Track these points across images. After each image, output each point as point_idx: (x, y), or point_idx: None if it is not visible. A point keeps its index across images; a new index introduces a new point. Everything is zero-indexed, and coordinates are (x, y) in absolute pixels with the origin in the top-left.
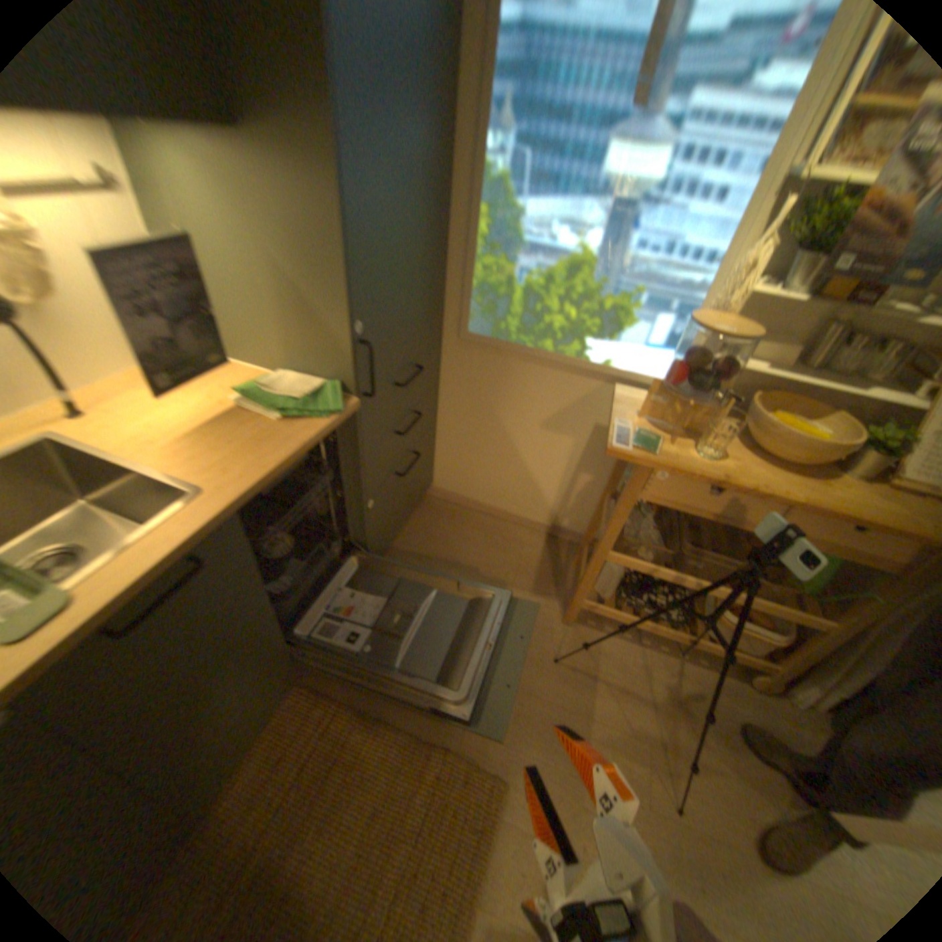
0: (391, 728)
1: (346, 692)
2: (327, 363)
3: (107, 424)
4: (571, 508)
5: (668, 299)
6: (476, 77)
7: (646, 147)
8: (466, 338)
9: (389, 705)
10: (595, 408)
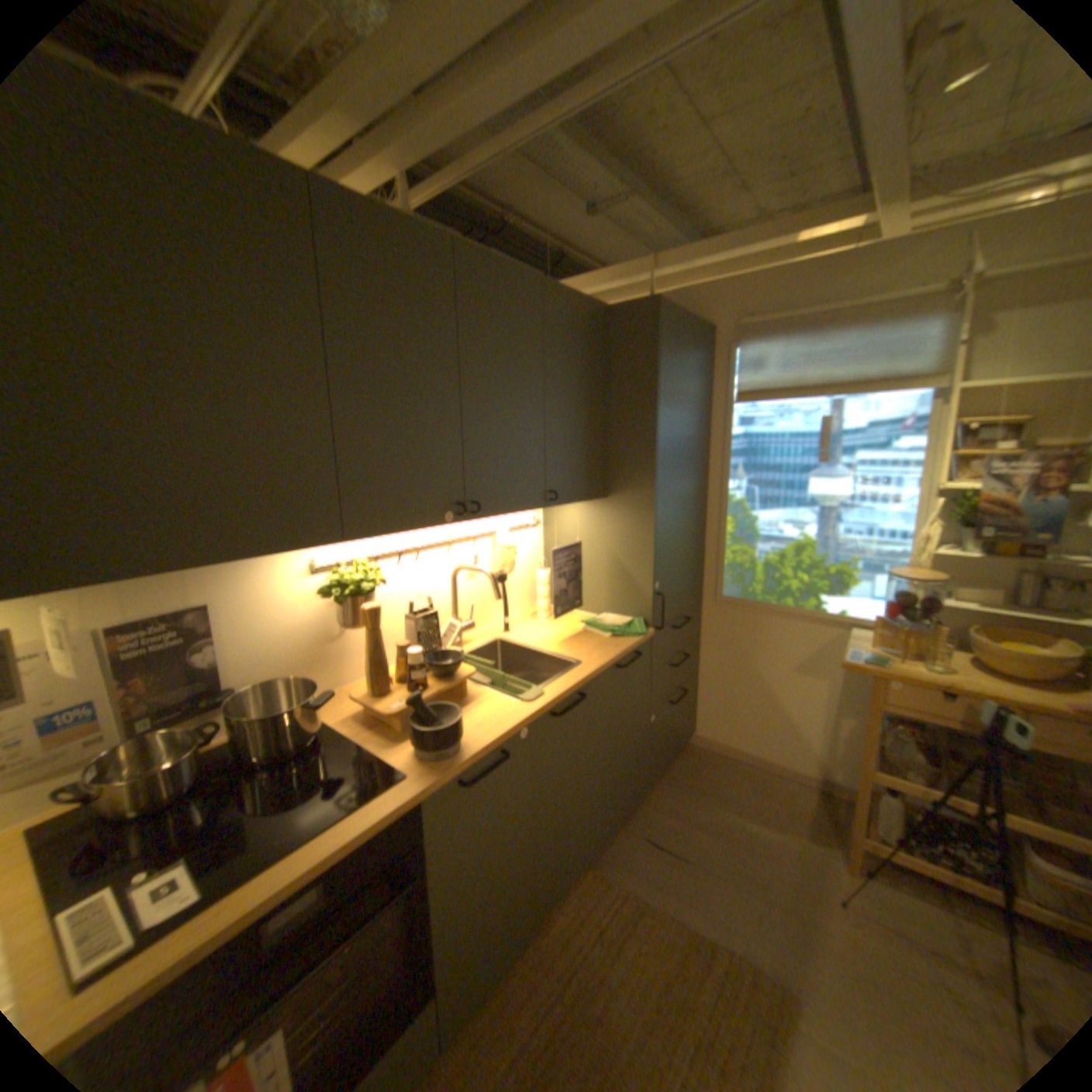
0: (677, 923)
1: (634, 887)
2: (635, 608)
3: (523, 636)
4: (842, 760)
5: (881, 565)
6: (720, 458)
7: (834, 480)
8: (722, 601)
9: (674, 907)
10: (843, 653)
